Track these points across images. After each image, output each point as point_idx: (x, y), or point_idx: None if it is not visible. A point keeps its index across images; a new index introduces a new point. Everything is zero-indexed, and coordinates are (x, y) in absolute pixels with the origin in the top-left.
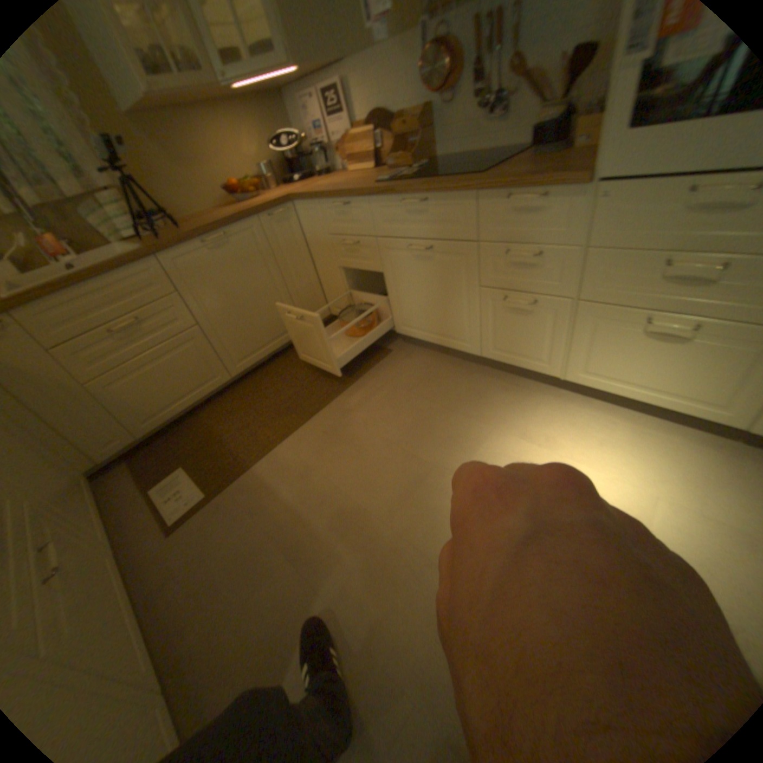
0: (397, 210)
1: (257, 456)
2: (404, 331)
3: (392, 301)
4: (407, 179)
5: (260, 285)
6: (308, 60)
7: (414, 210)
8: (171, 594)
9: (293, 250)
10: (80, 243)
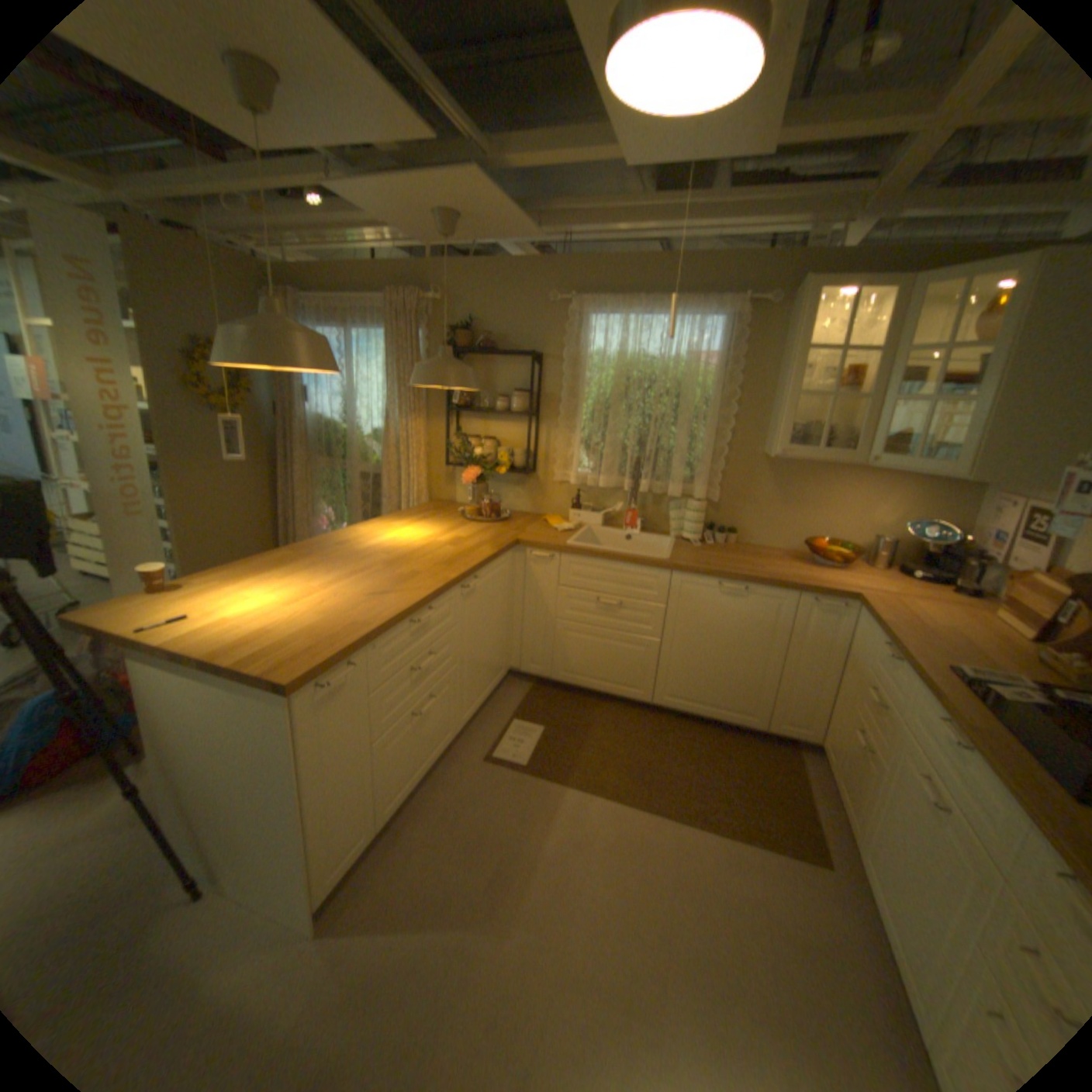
0: (941, 726)
1: (581, 788)
2: (869, 872)
3: (879, 818)
4: (988, 705)
5: (751, 654)
6: (1012, 483)
7: (957, 750)
8: (443, 798)
9: (823, 649)
10: (654, 524)
